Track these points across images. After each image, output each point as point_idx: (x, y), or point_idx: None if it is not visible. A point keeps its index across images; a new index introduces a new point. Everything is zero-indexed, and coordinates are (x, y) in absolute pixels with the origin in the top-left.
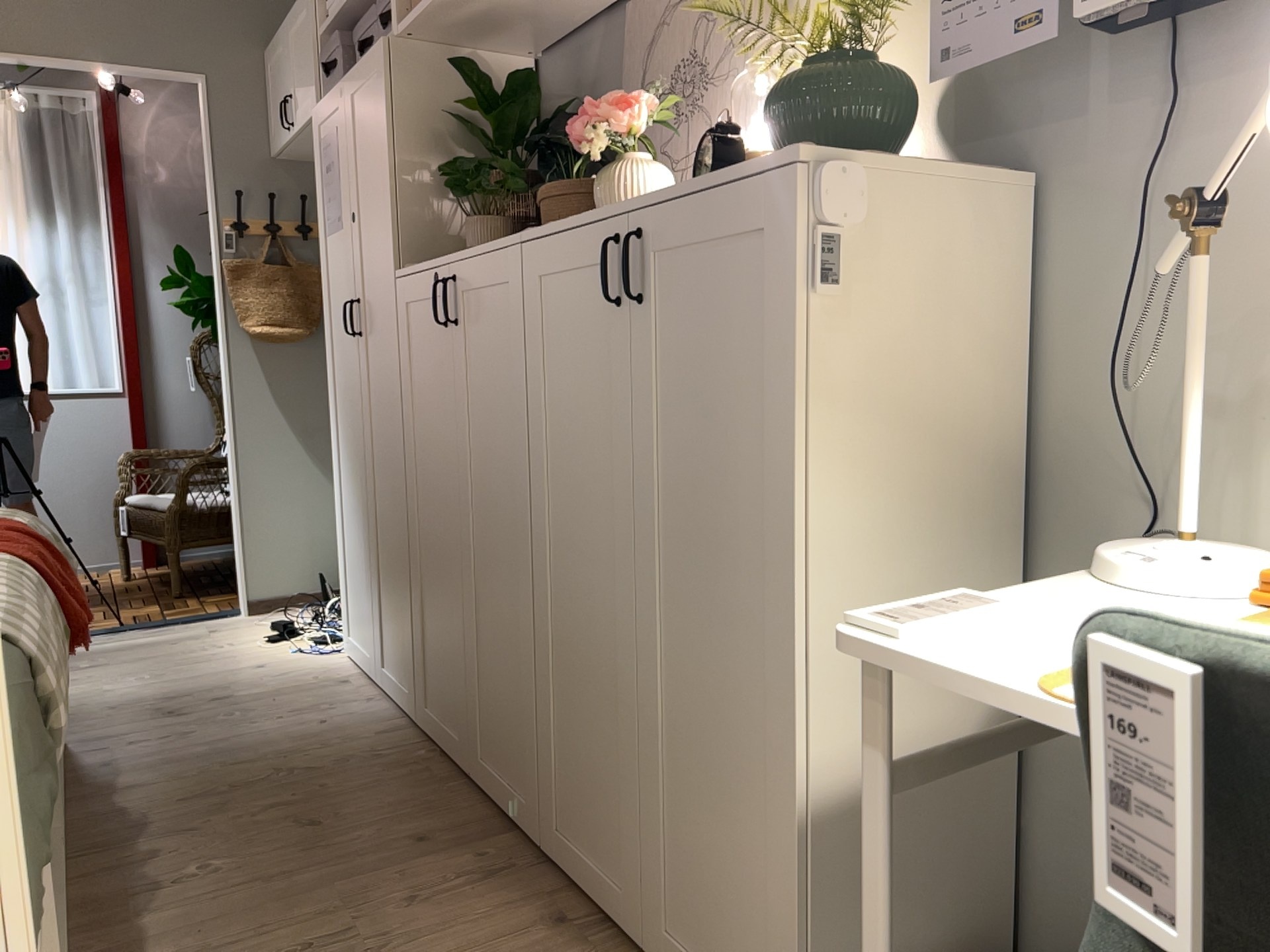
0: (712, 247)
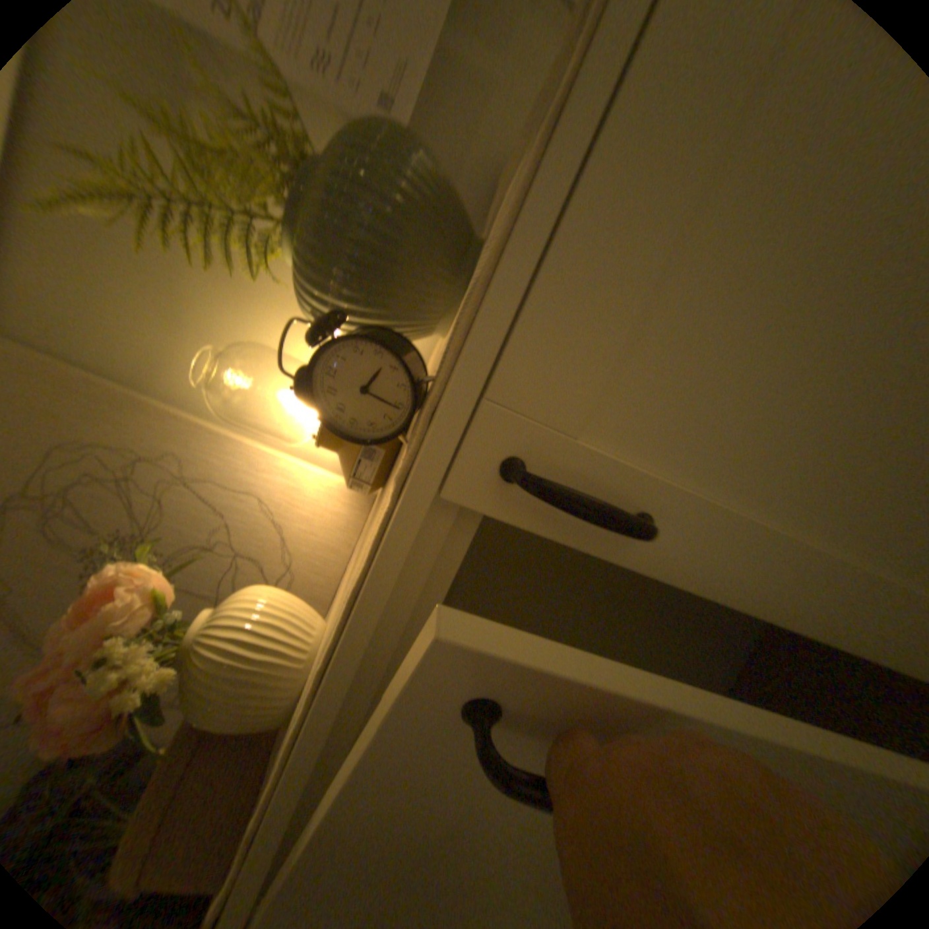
0: (705, 217)
